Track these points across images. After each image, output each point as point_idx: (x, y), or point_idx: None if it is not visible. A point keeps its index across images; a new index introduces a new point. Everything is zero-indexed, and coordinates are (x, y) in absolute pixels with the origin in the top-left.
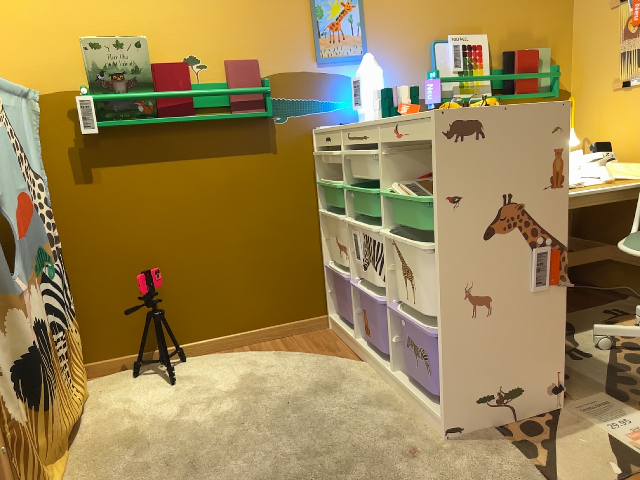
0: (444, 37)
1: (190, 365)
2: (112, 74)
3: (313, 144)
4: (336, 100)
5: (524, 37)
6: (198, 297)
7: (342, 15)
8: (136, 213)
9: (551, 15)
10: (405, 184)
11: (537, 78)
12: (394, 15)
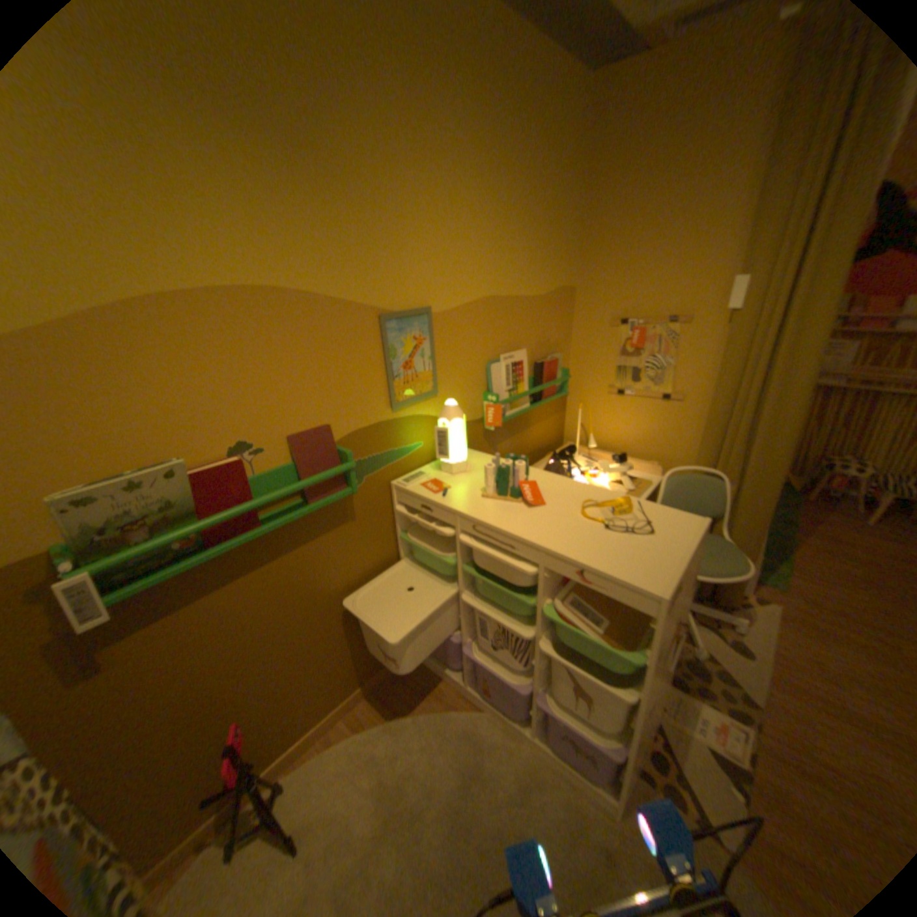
0: (497, 356)
1: (298, 801)
2: (121, 527)
3: (394, 498)
4: (412, 443)
5: (546, 344)
6: (282, 712)
7: (415, 350)
8: (185, 672)
9: (562, 322)
10: (565, 597)
11: (556, 381)
12: (460, 341)
